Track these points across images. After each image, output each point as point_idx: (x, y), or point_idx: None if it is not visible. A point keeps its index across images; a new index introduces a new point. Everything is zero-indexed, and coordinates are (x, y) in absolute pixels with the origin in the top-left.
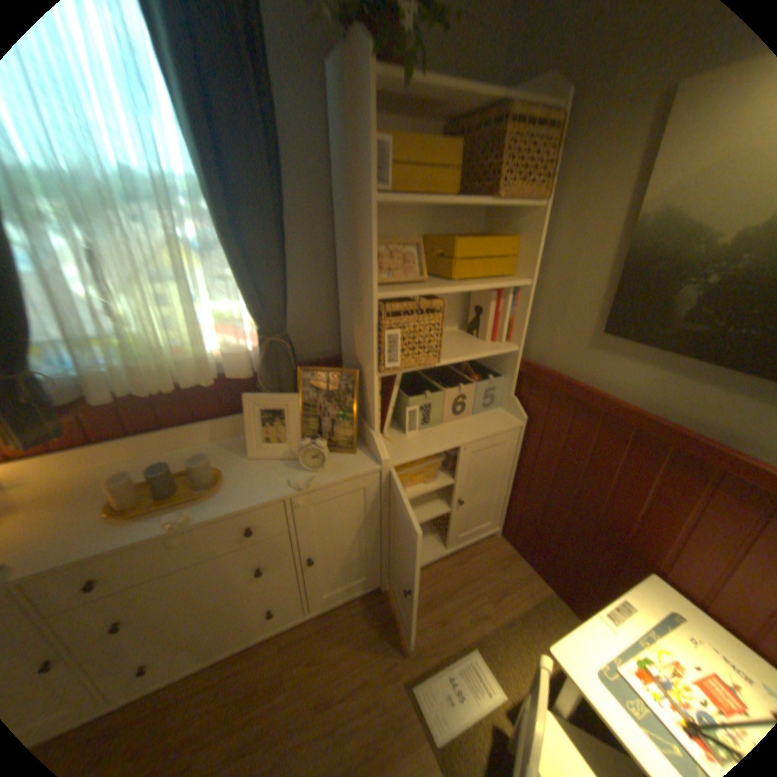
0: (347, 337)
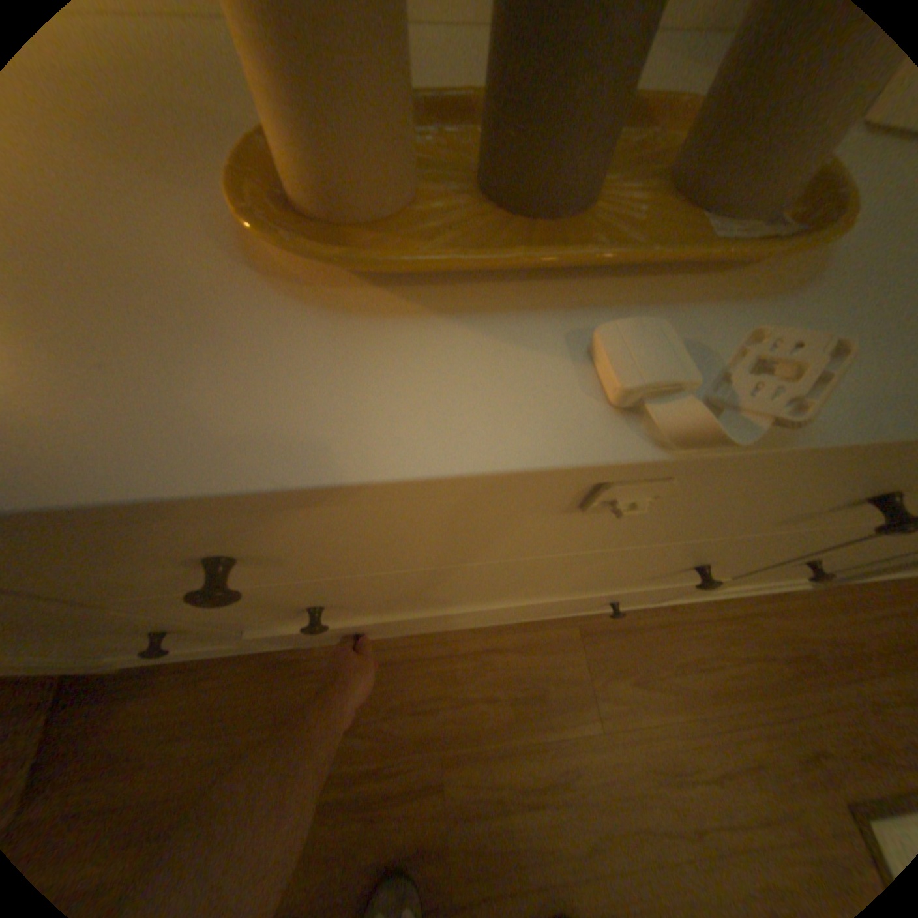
0: None
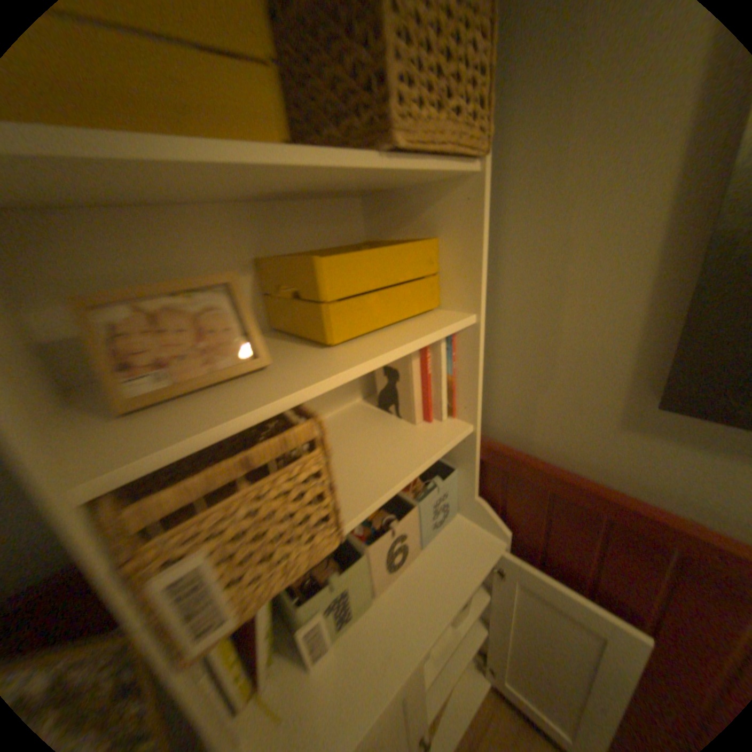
0: None
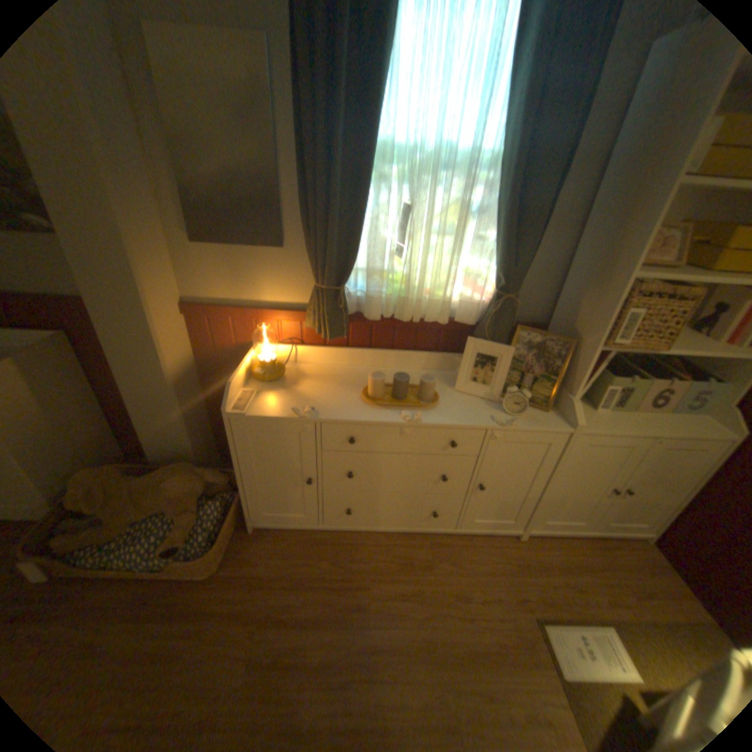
0: (567, 308)
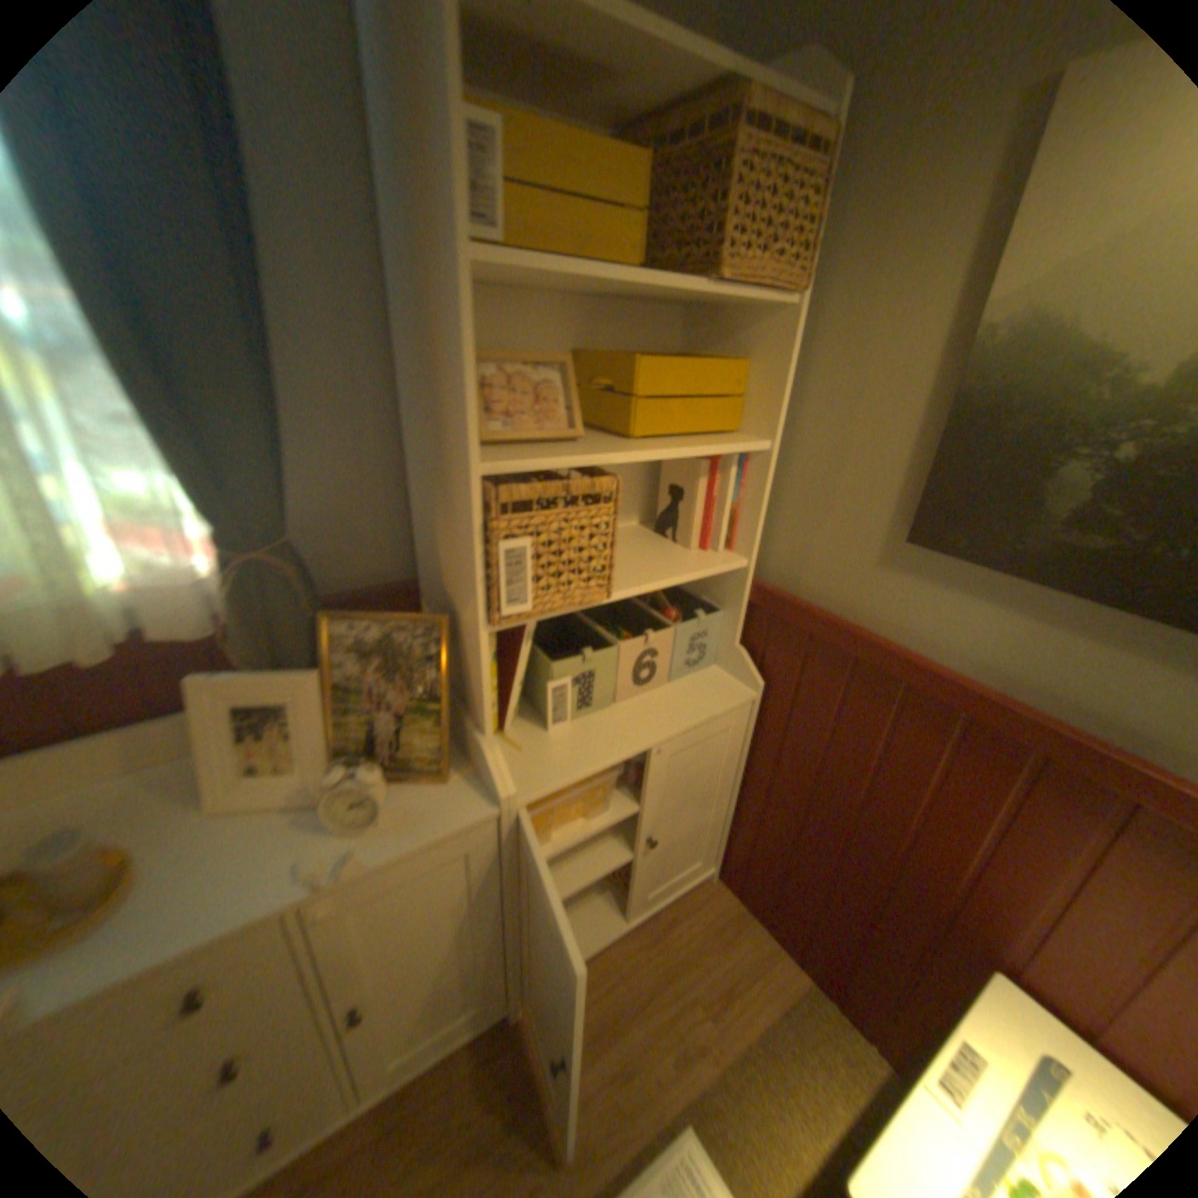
0: (426, 547)
